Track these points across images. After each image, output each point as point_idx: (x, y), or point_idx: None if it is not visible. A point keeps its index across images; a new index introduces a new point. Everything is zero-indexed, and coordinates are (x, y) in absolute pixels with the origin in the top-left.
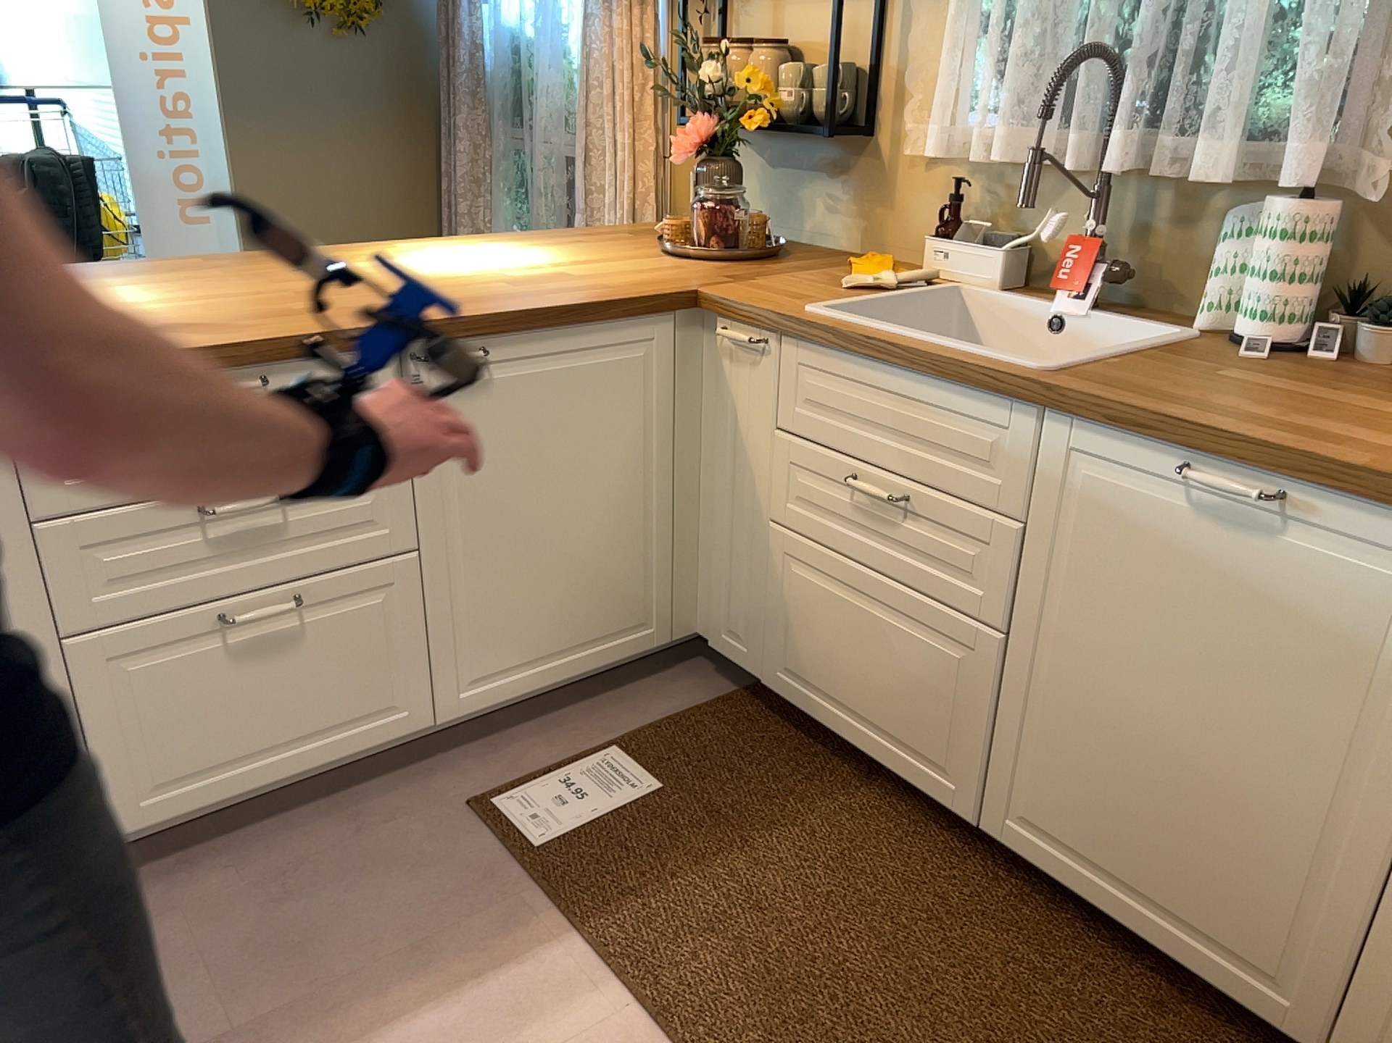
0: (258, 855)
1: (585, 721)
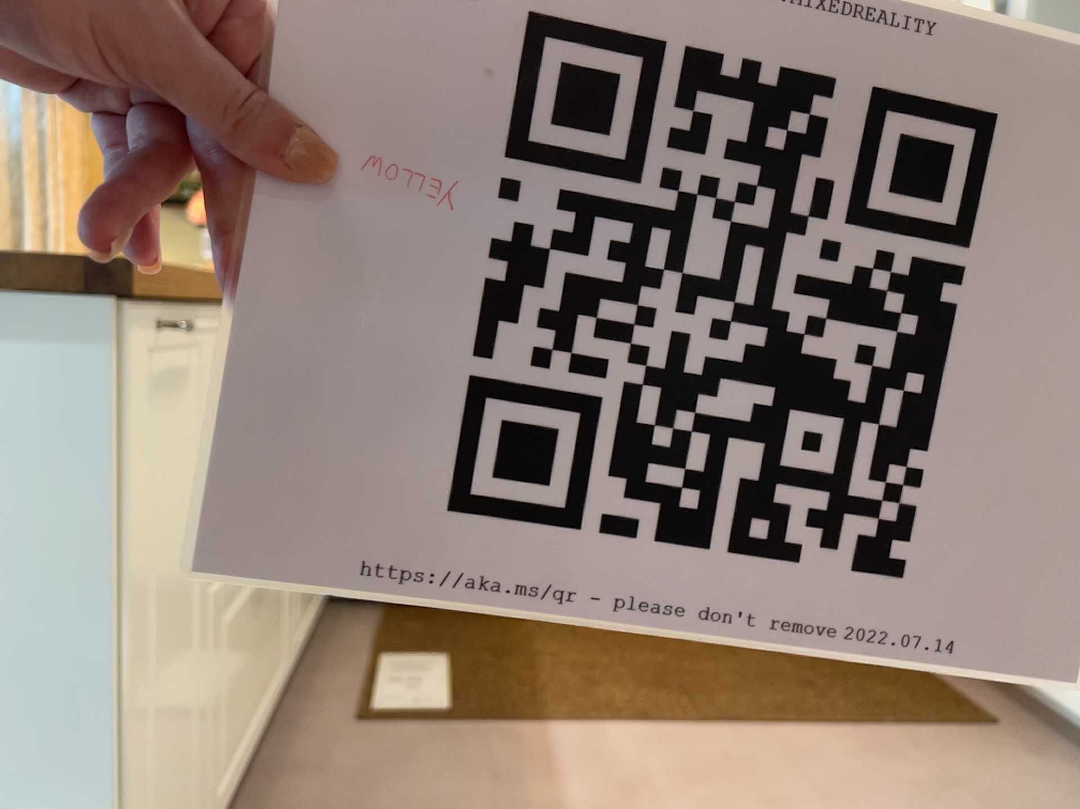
0: None
1: (329, 658)
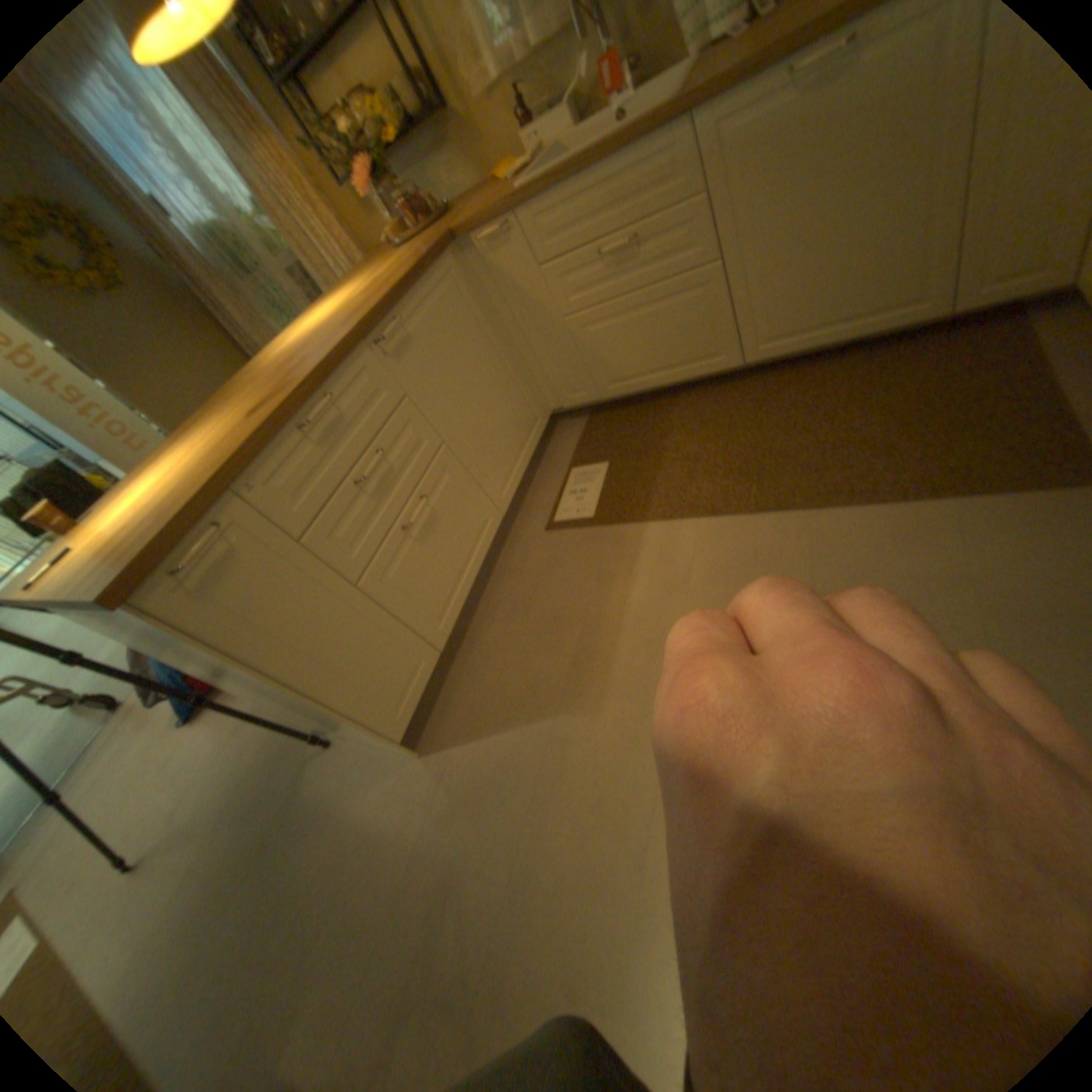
0: (495, 613)
1: (549, 474)
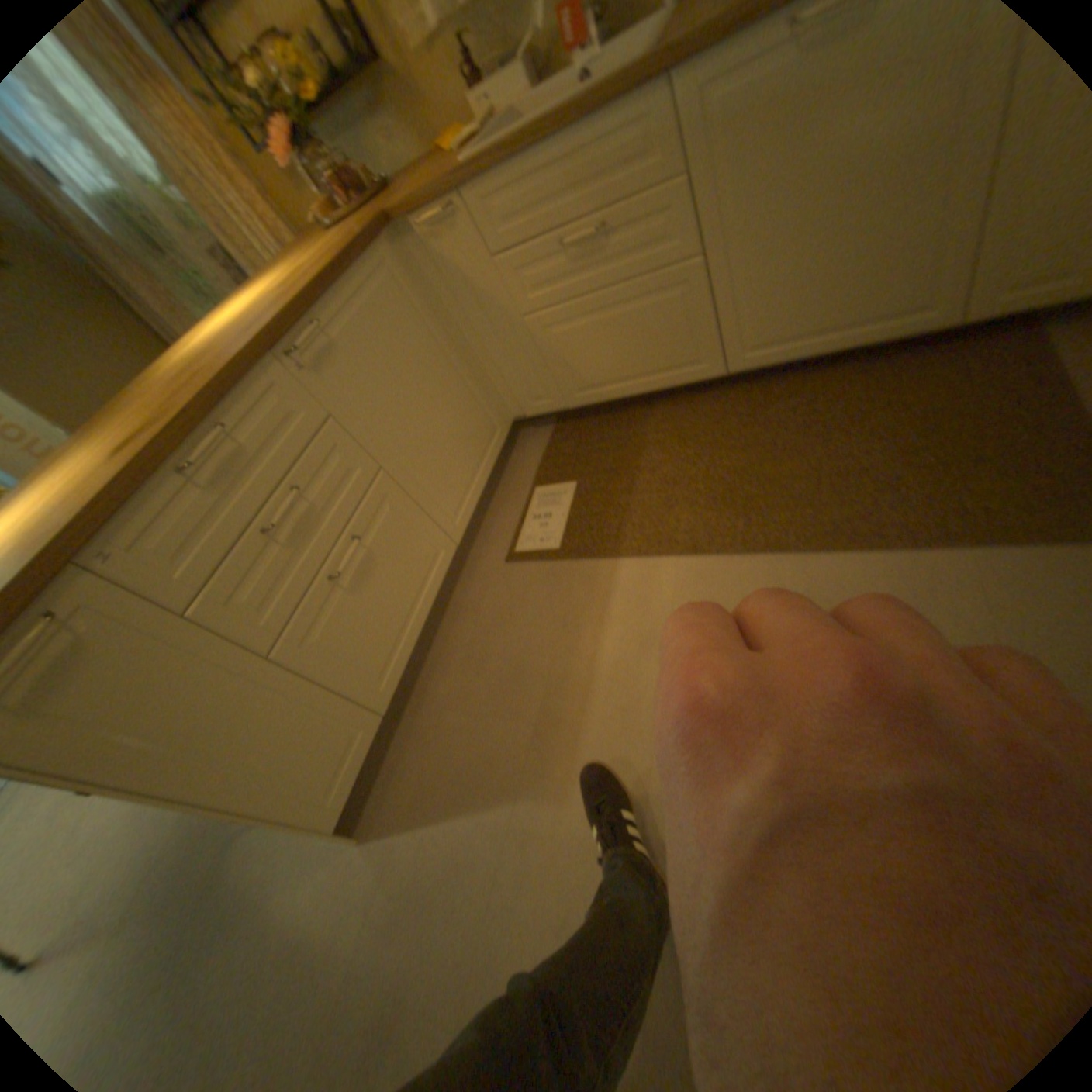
0: (448, 662)
1: (511, 492)
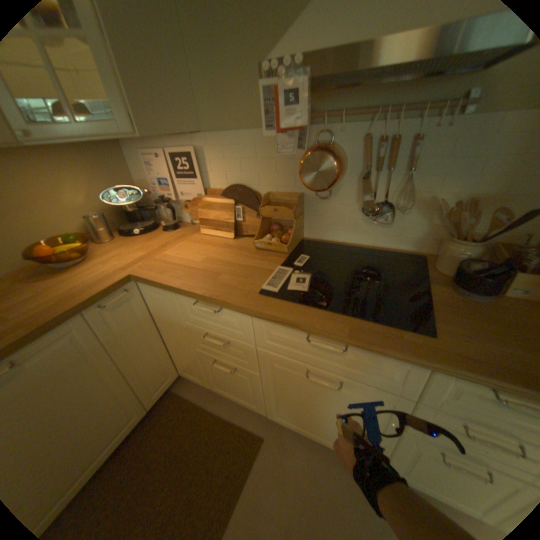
0: None
1: None
